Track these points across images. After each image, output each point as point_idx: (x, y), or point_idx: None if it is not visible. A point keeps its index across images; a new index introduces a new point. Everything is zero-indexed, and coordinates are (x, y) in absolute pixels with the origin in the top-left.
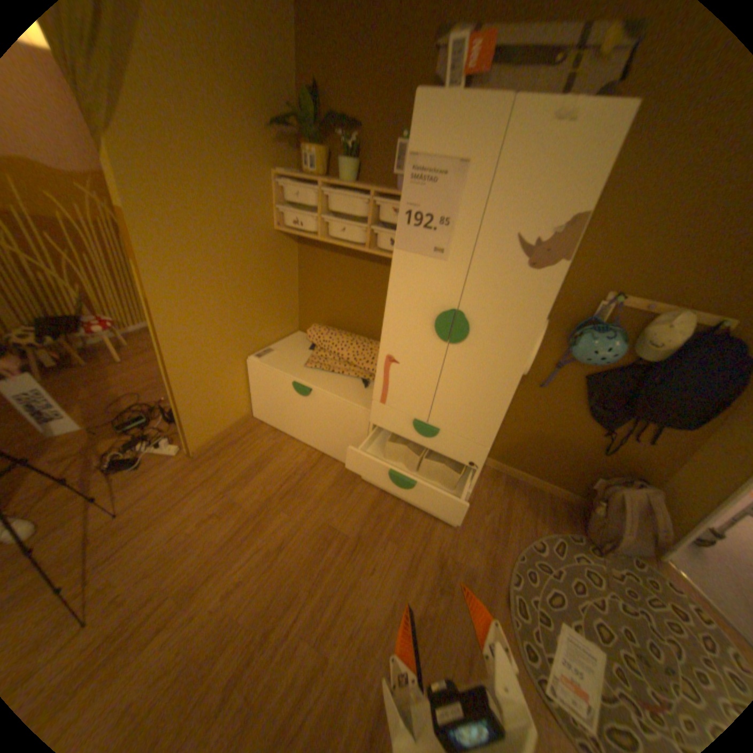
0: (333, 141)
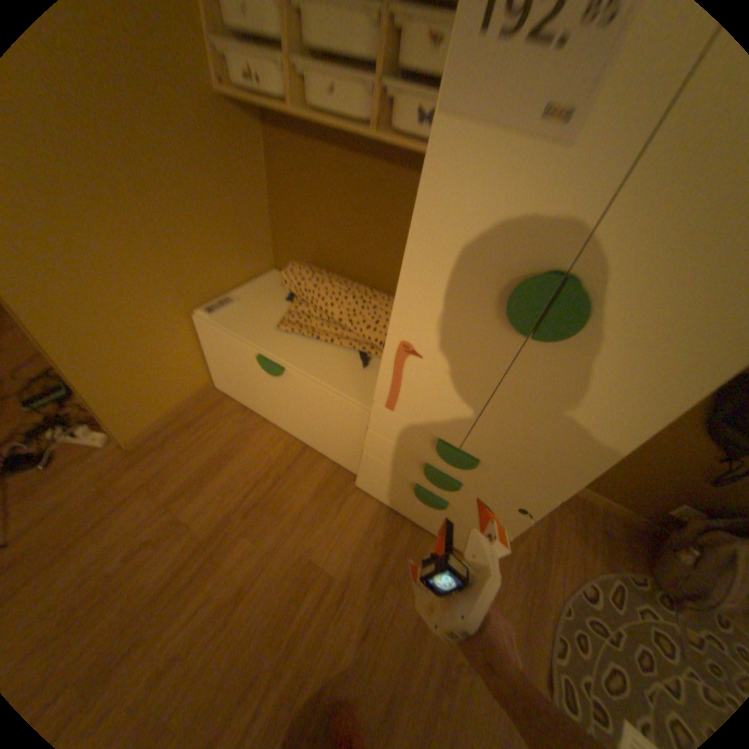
0: None
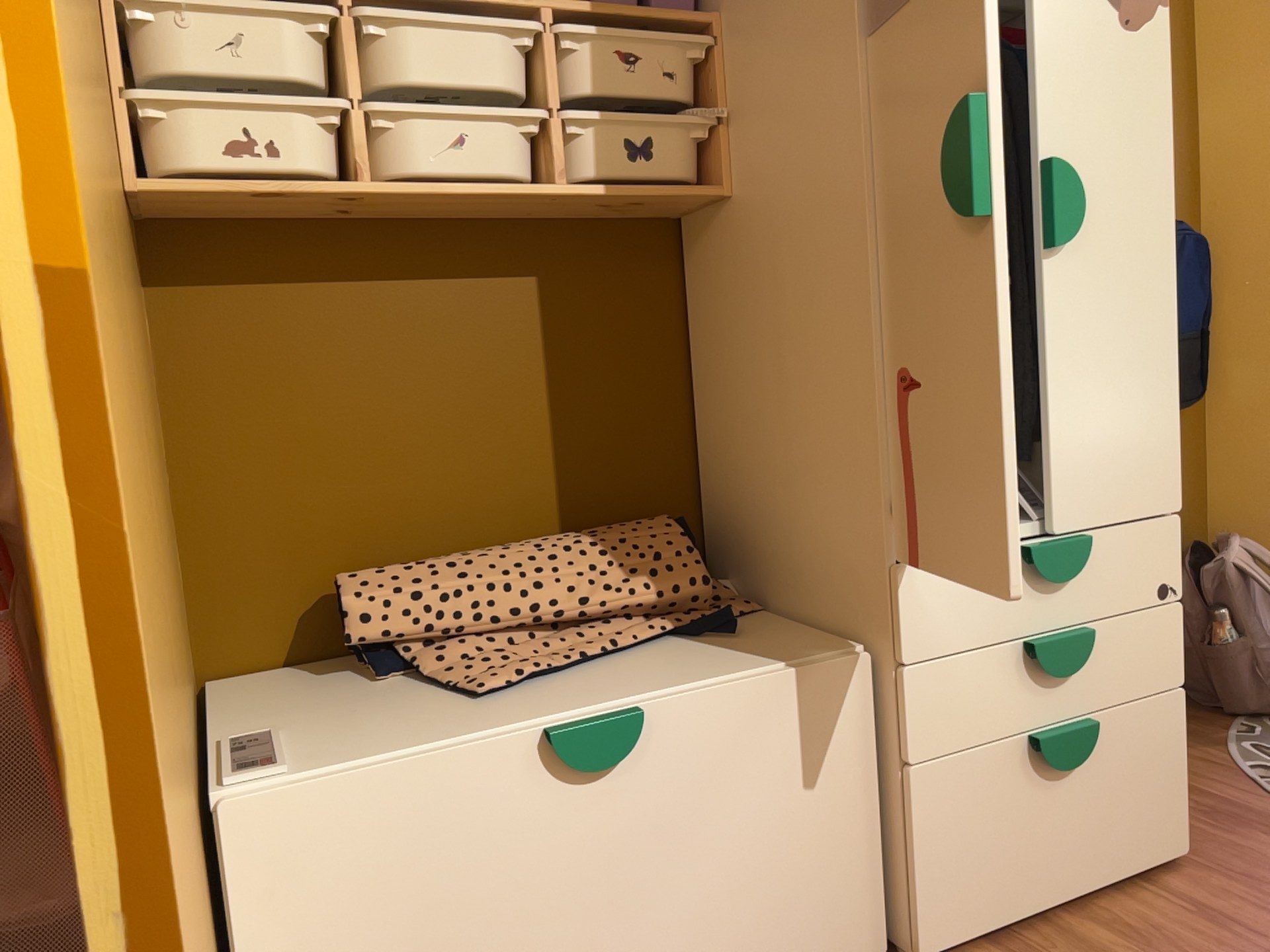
0: None
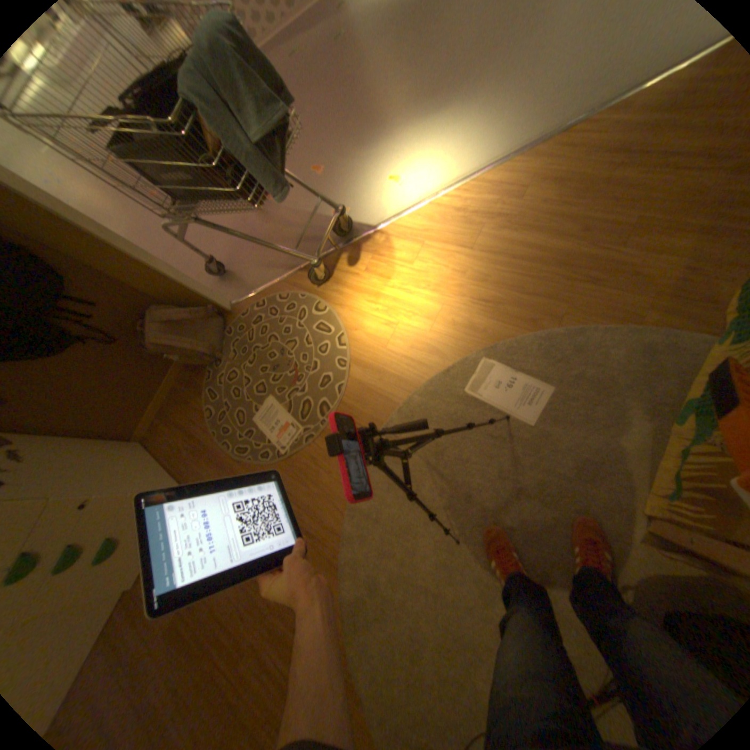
0: None
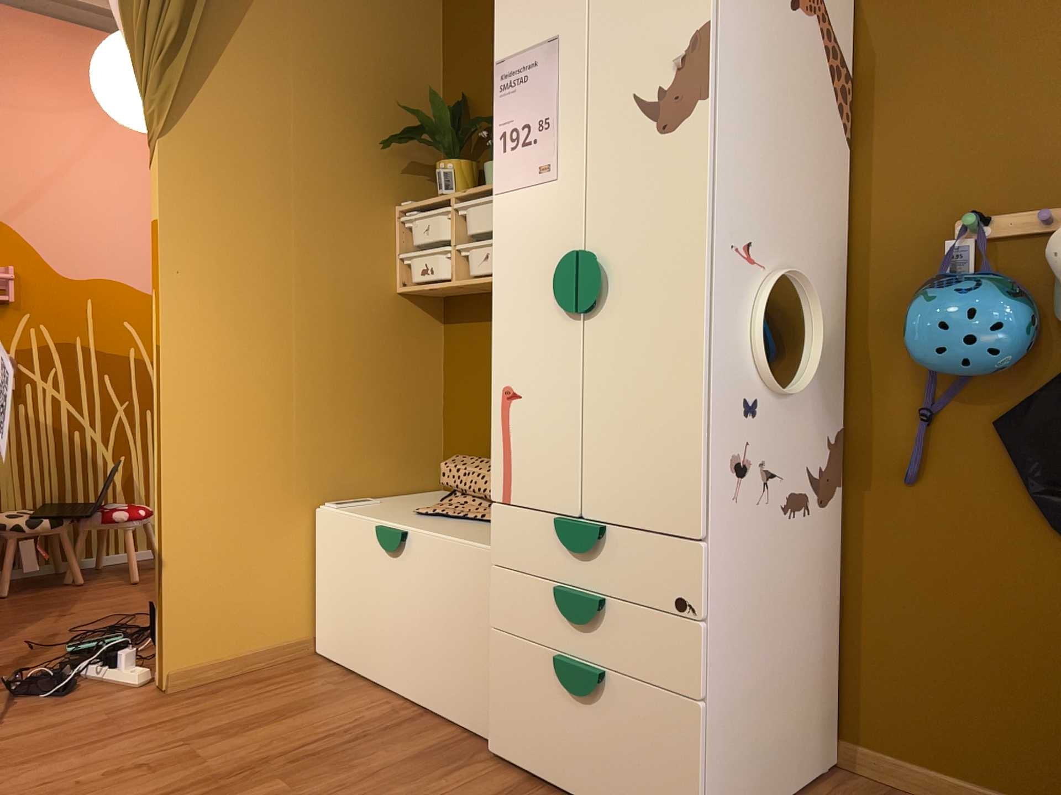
0: (487, 156)
